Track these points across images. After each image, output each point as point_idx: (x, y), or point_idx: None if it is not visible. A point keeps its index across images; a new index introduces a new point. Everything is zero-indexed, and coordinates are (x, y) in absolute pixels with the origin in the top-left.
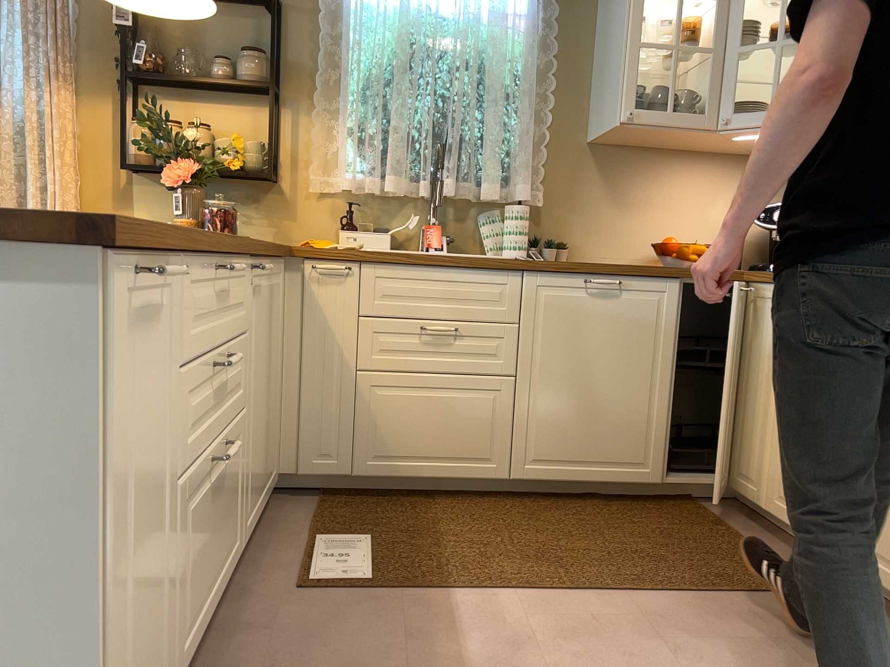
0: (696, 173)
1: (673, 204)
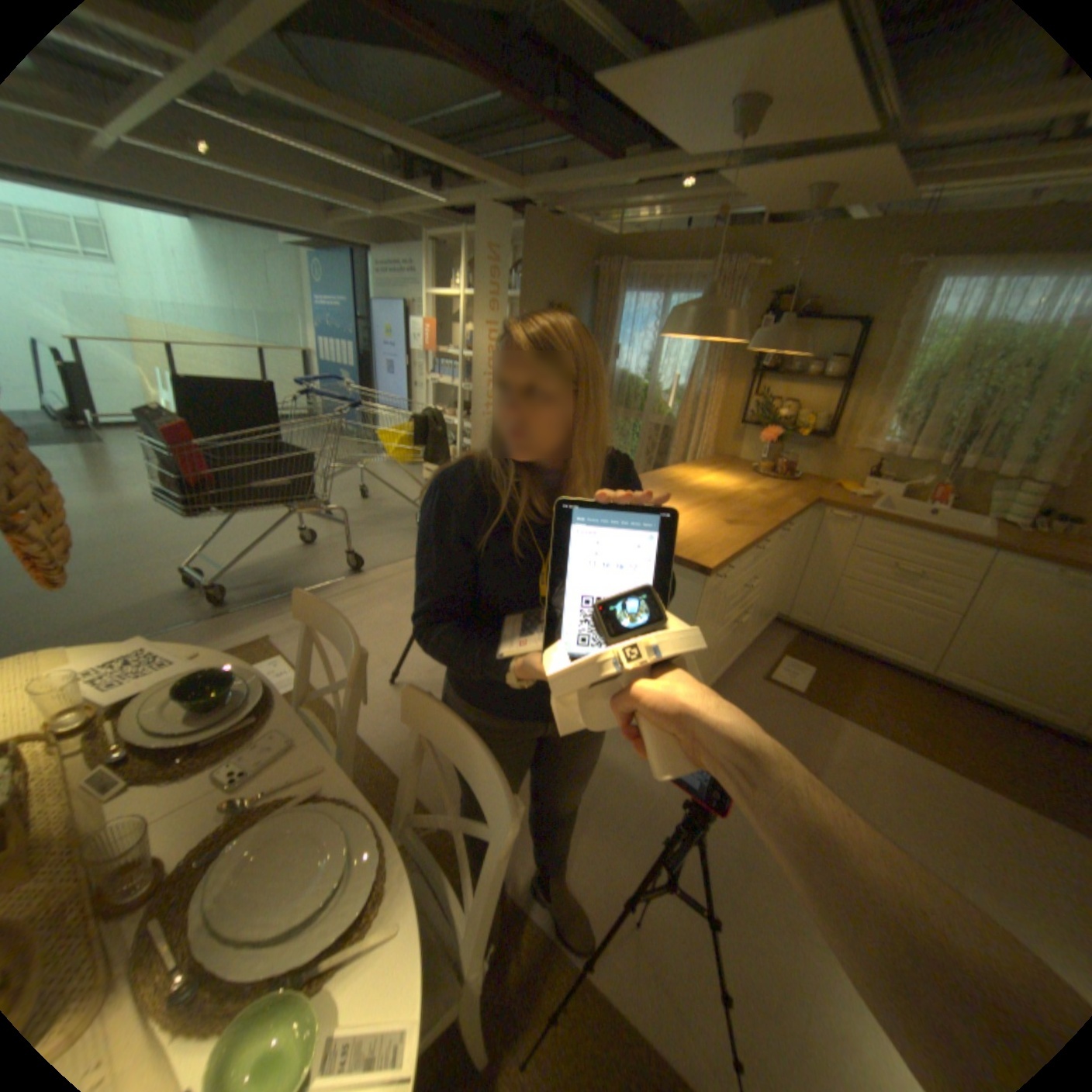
0: None
1: None
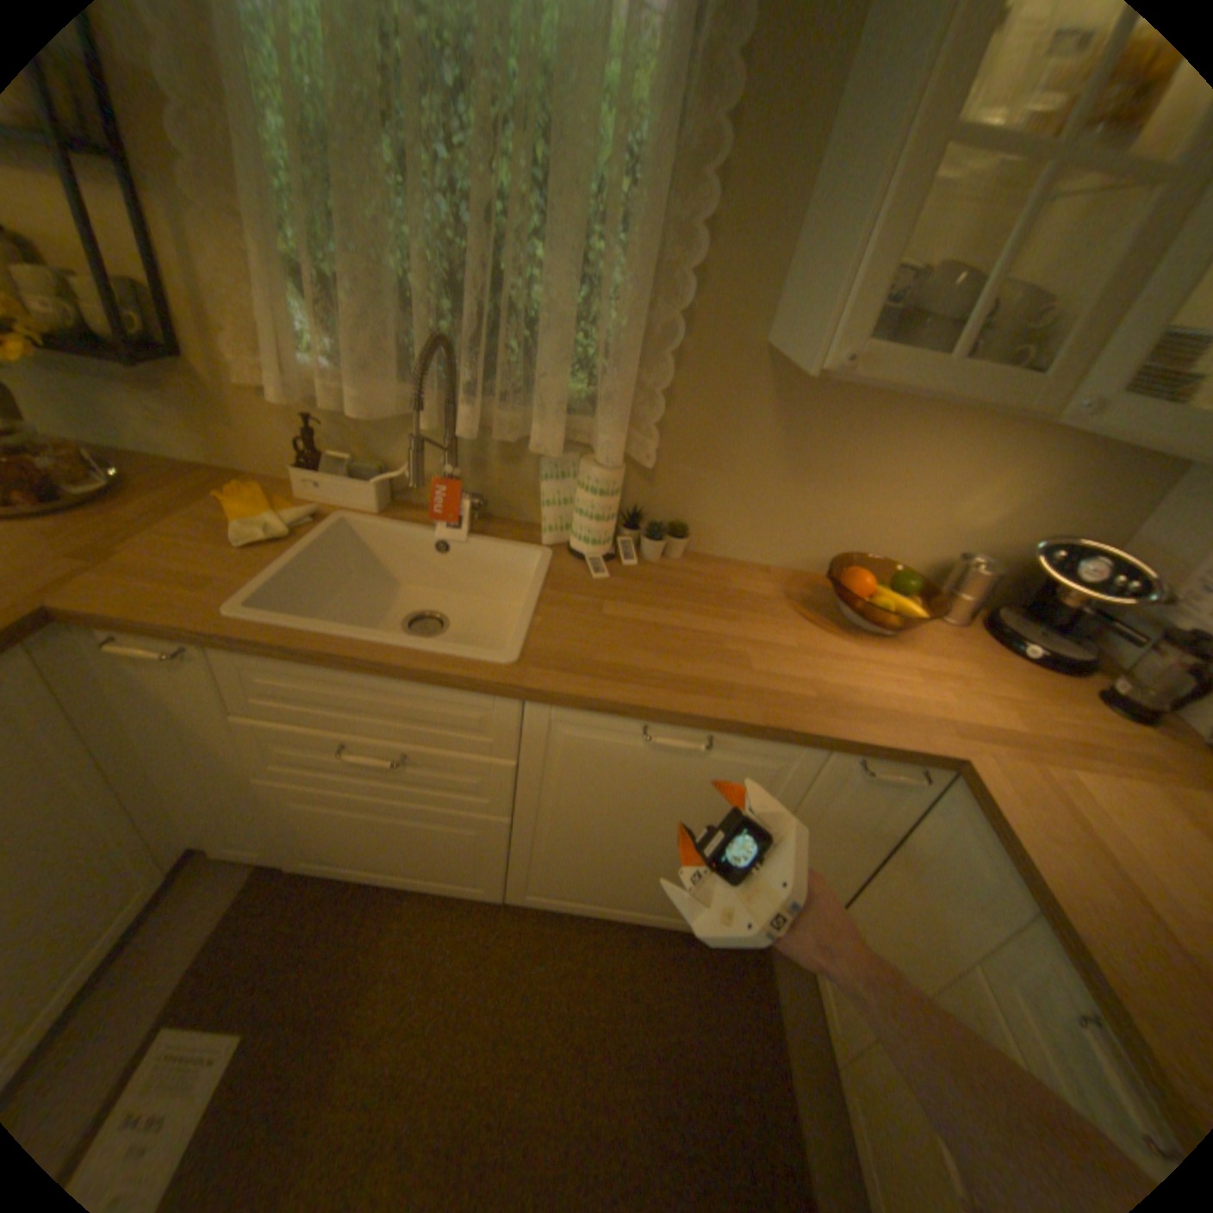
0: (968, 432)
1: (897, 483)
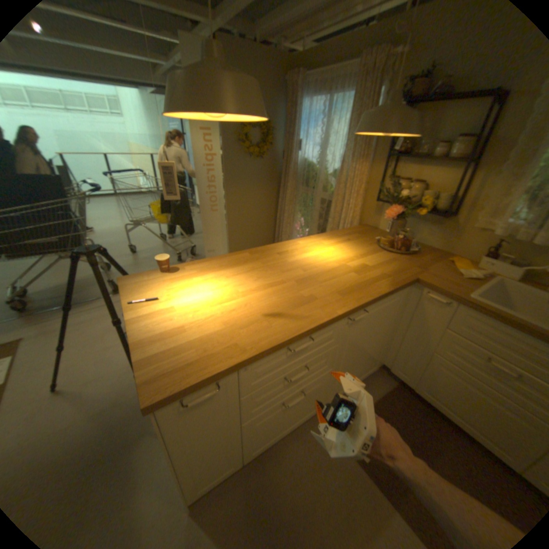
0: None
1: None
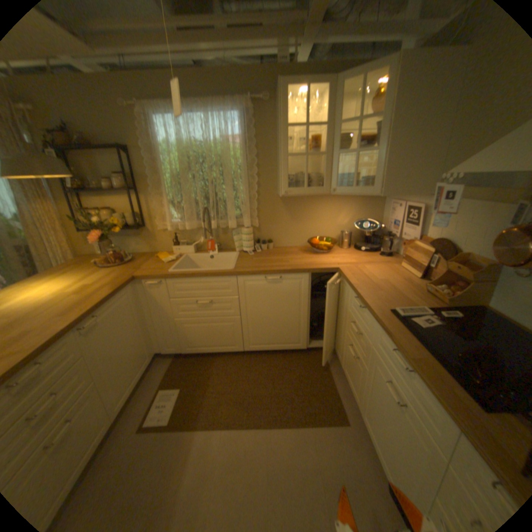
0: (330, 202)
1: (319, 218)
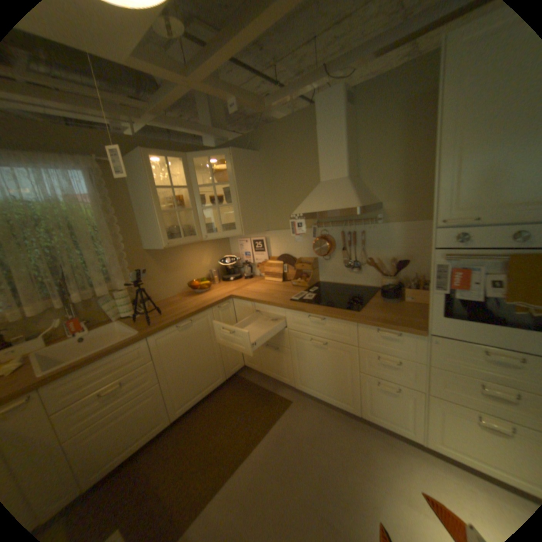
0: (192, 250)
1: (187, 265)
